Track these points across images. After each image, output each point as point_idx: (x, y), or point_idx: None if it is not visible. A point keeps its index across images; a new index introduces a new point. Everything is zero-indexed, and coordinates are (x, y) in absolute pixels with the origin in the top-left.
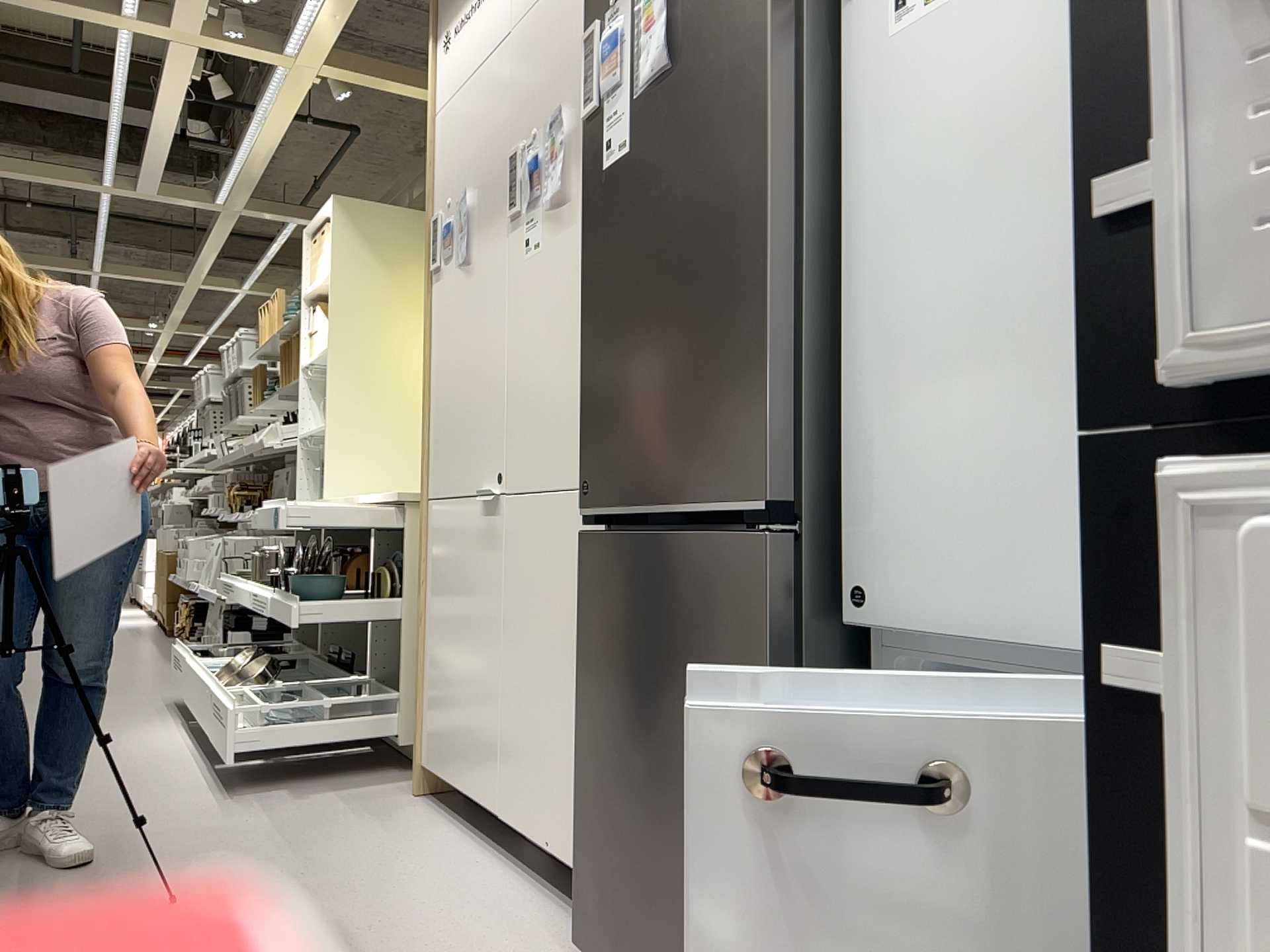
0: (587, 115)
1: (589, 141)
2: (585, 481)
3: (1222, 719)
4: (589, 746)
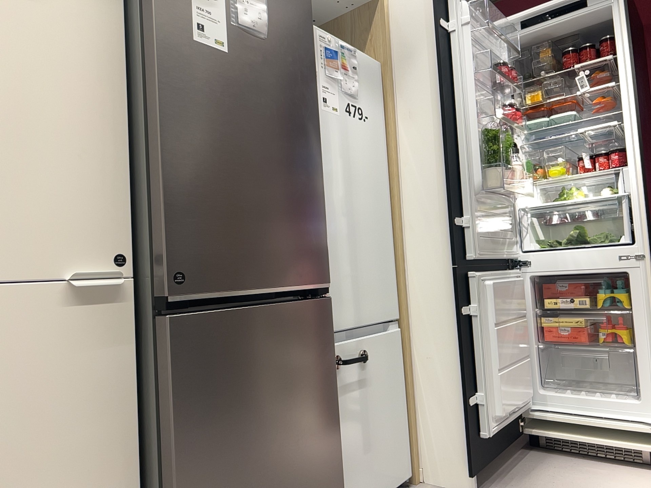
0: None
1: None
2: (174, 271)
3: (480, 310)
4: (195, 485)
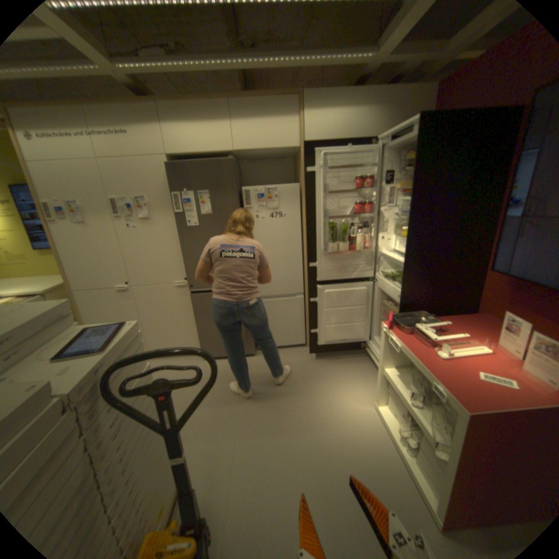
0: (177, 212)
1: (178, 217)
2: (191, 284)
3: (318, 301)
4: (202, 327)
